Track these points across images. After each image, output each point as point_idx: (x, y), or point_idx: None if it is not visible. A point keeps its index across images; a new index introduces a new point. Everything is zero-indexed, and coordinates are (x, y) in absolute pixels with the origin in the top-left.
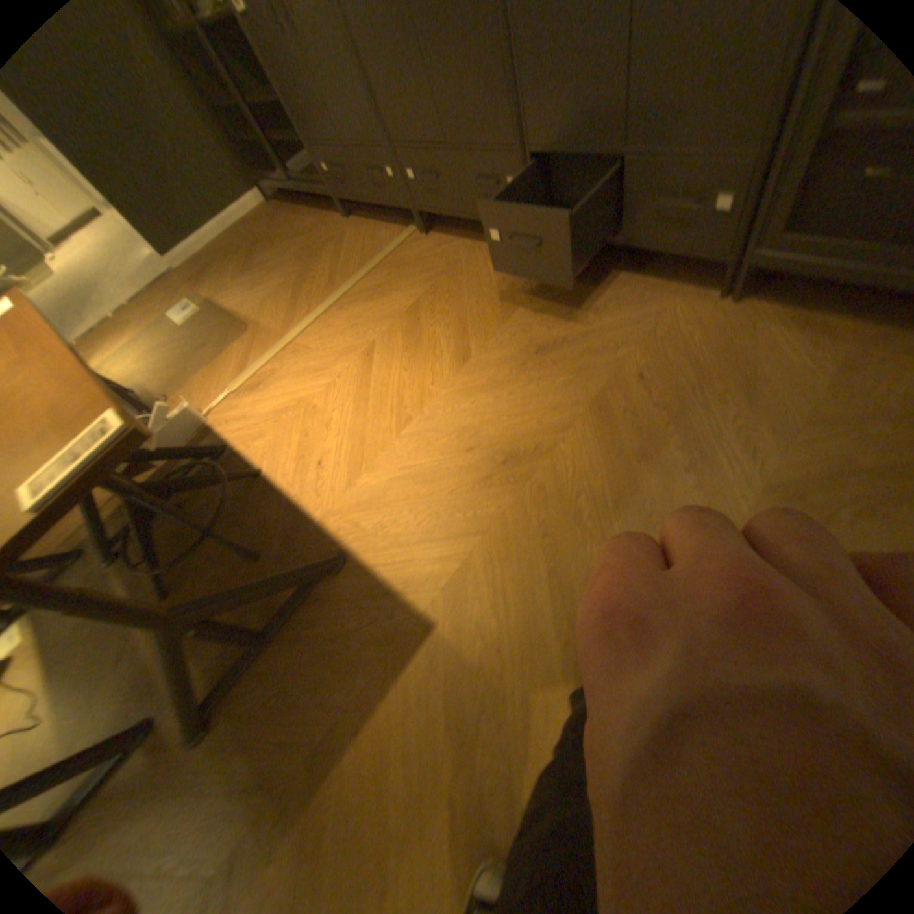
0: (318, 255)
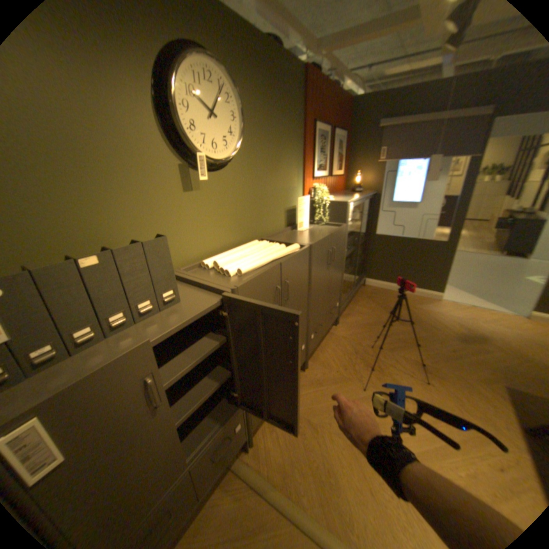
0: None
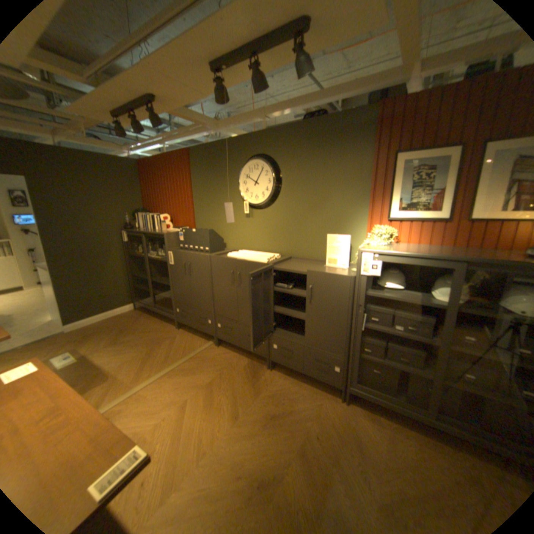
0: (159, 344)
